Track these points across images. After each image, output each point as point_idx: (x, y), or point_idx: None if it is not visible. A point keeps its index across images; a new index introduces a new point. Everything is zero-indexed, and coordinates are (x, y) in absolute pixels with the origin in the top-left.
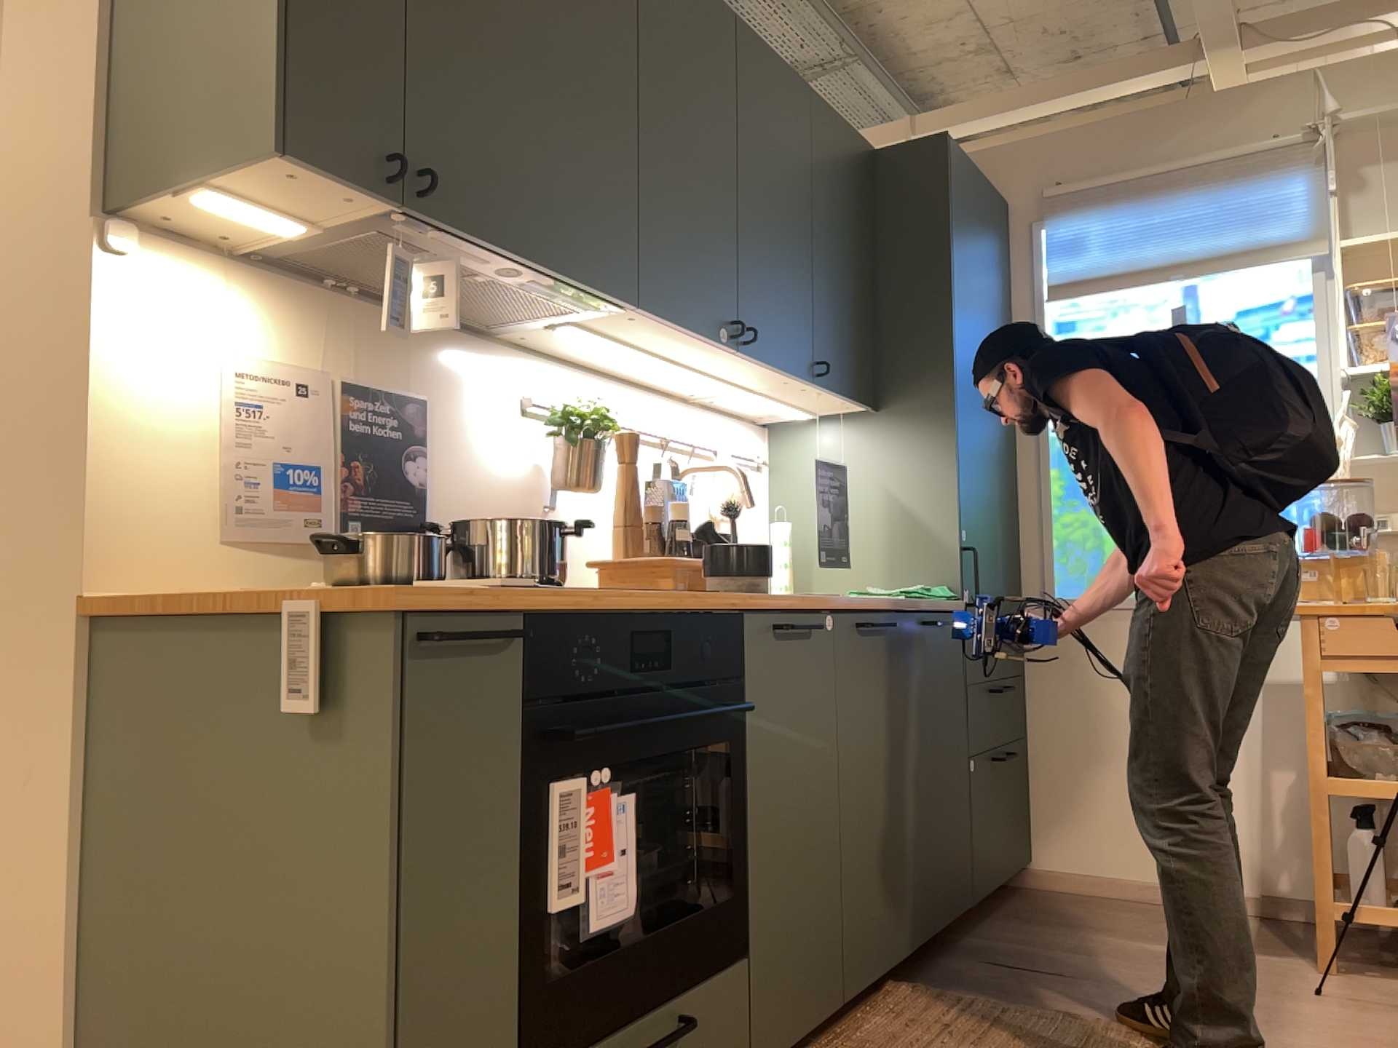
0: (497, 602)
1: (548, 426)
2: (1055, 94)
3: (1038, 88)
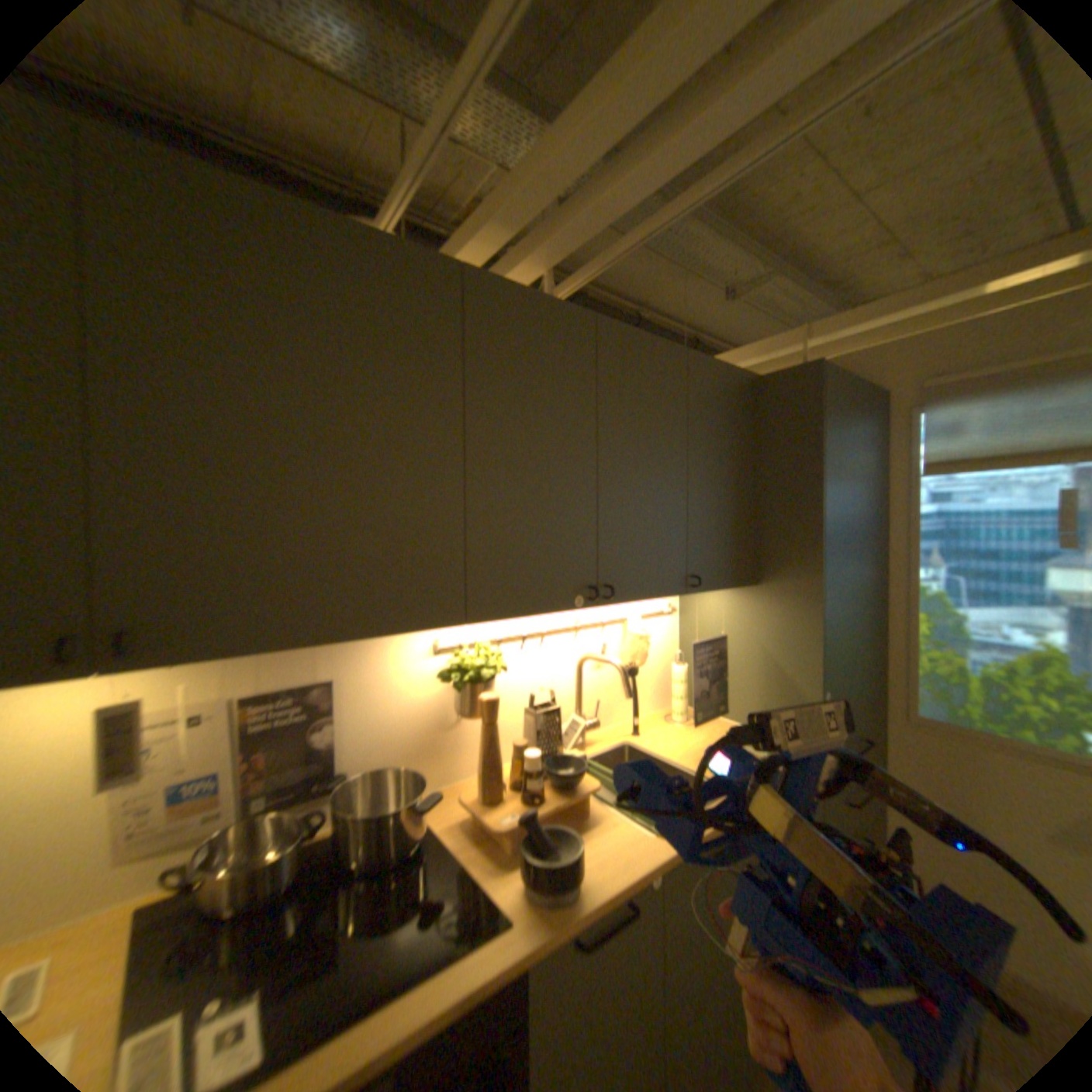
0: None
1: (443, 674)
2: (941, 290)
3: (925, 287)
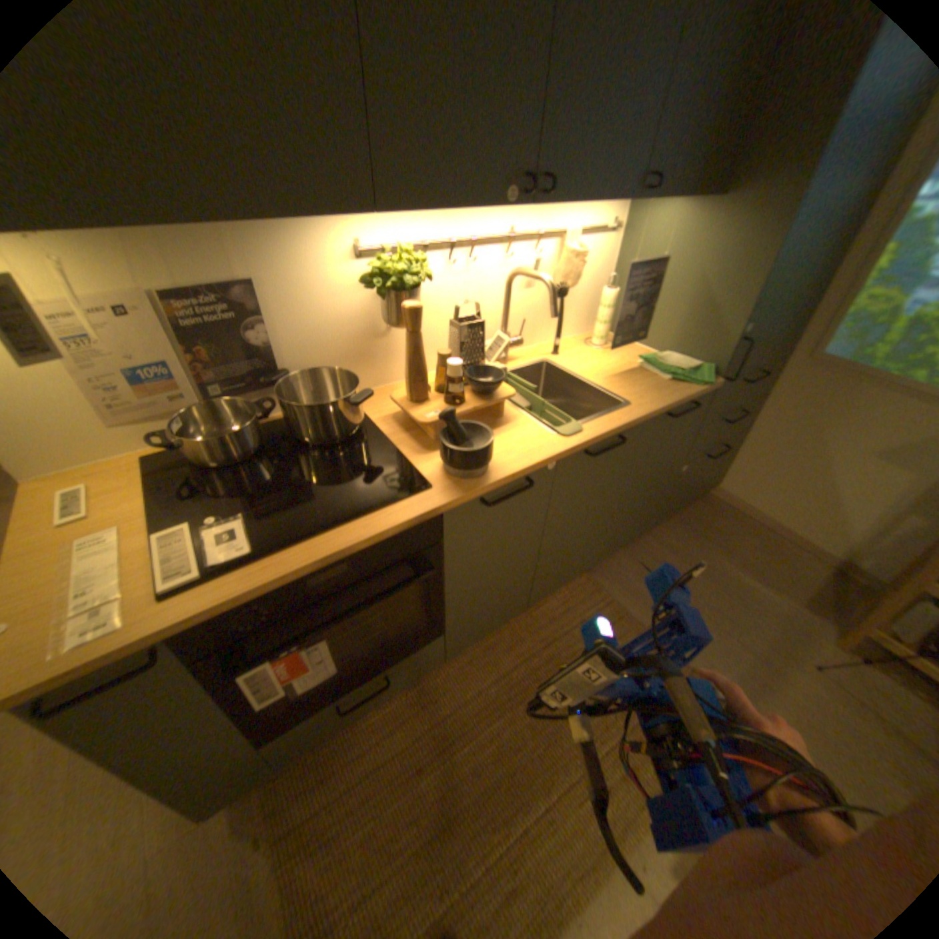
0: (115, 656)
1: (365, 281)
2: None
3: None
